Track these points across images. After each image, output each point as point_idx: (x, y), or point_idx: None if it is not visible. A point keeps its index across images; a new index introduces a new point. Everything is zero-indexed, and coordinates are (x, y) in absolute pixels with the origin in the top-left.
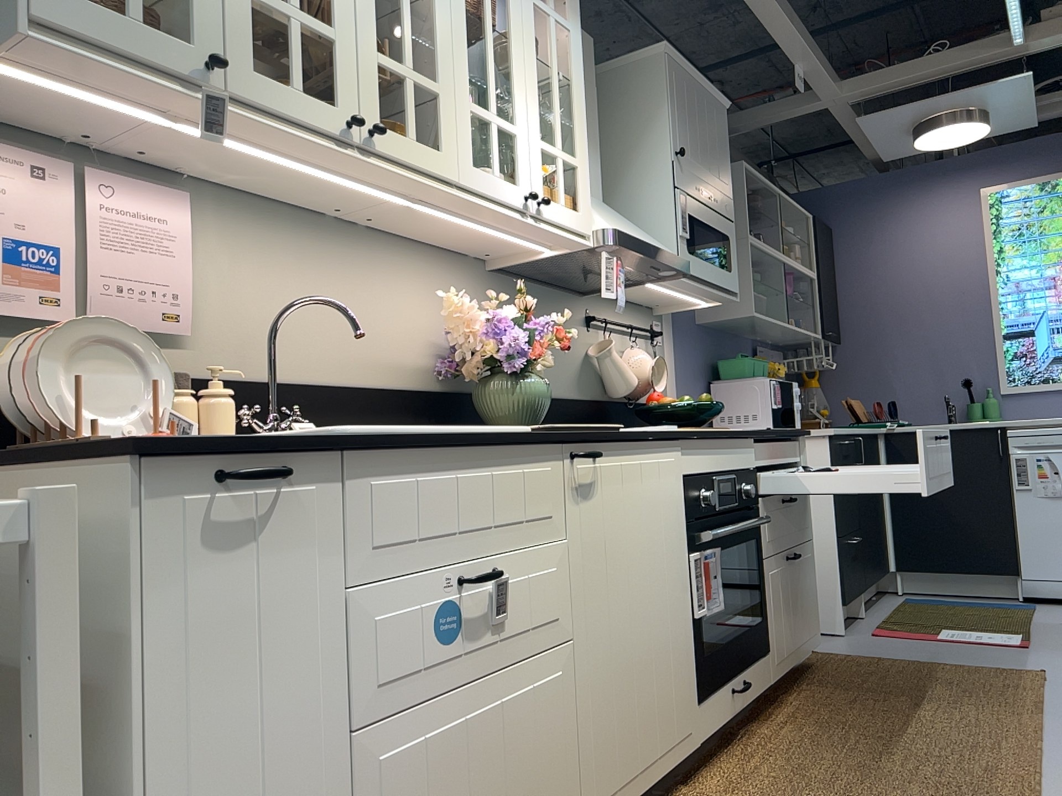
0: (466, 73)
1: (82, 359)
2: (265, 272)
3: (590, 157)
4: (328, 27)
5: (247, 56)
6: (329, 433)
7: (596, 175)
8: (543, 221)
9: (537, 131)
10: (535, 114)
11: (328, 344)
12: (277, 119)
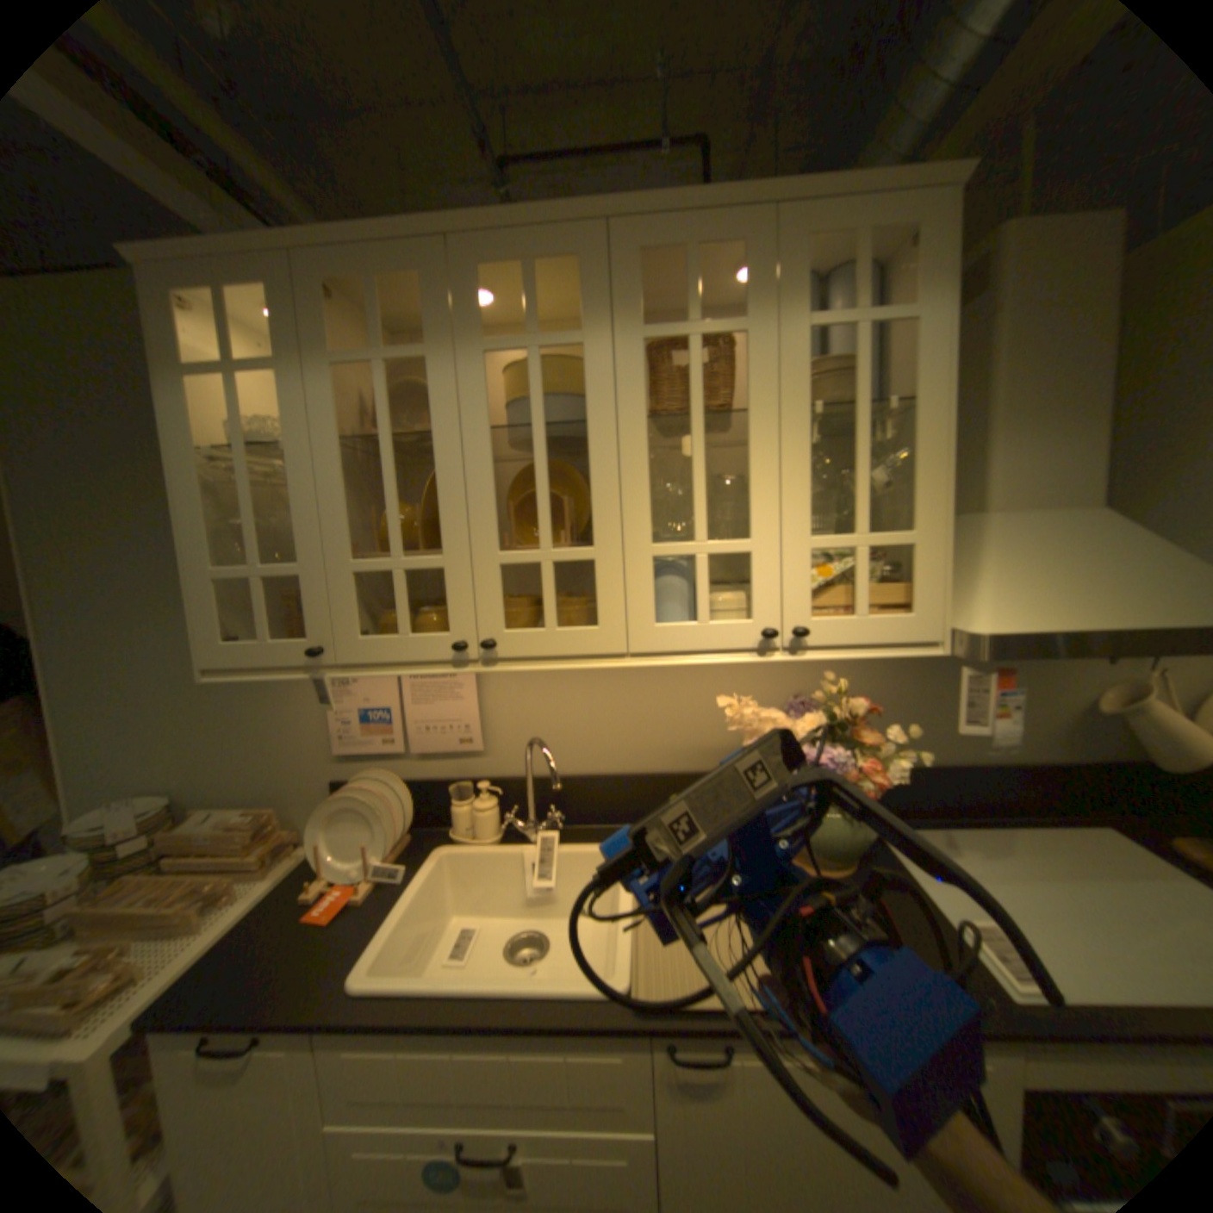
0: (644, 511)
1: (345, 819)
2: (550, 689)
3: (1065, 444)
4: (436, 557)
5: (353, 628)
6: (344, 990)
7: (1081, 467)
8: (816, 648)
9: (800, 529)
10: (800, 502)
11: (616, 739)
12: (396, 663)
